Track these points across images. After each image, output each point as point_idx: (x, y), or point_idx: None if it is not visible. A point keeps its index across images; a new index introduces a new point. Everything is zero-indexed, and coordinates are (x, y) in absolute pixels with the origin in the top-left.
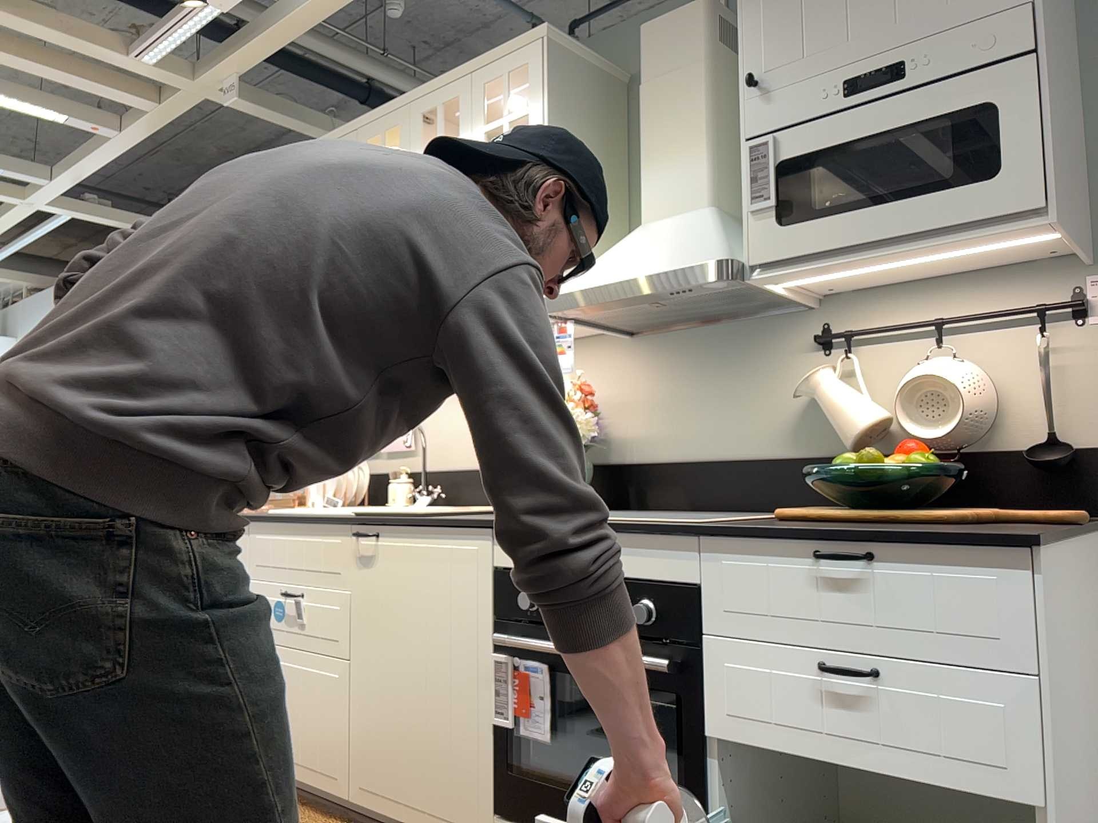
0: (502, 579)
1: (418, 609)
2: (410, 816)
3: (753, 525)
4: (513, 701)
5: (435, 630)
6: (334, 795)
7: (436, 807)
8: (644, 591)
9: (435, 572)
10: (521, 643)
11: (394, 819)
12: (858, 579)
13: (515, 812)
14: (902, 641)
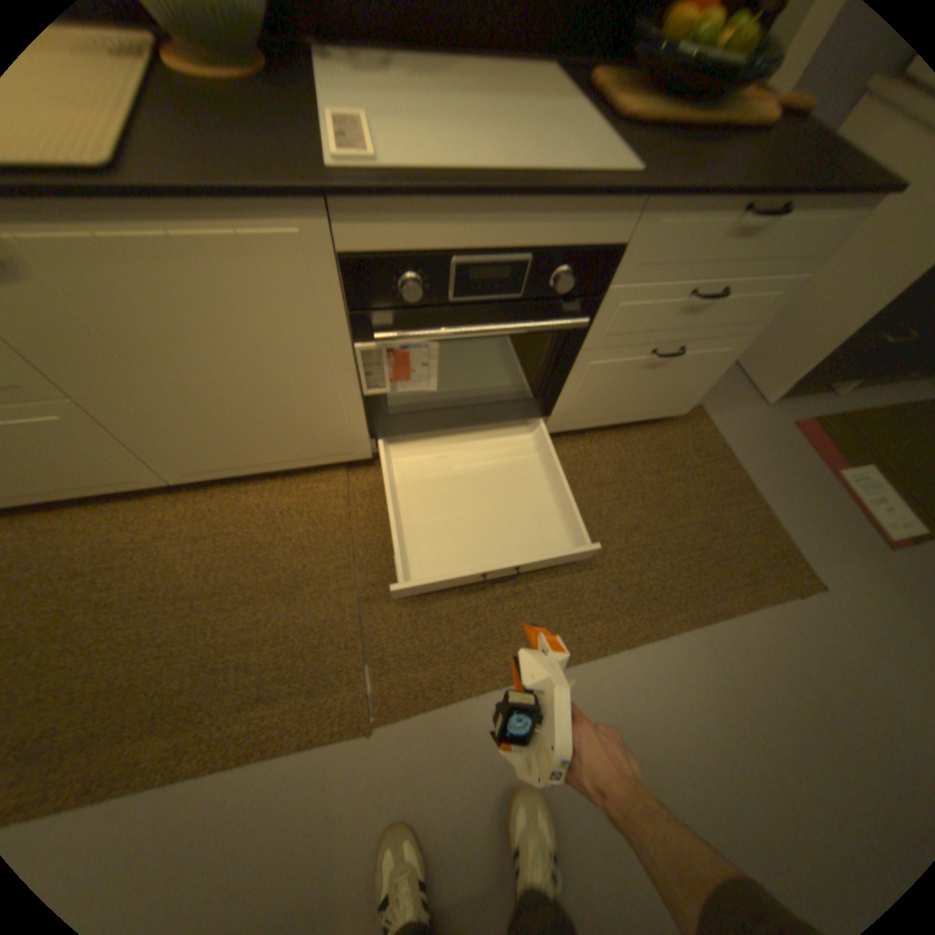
0: (357, 268)
1: (195, 324)
2: (267, 469)
3: (698, 175)
4: (388, 375)
5: (244, 341)
6: (143, 490)
7: (299, 456)
8: (563, 258)
9: (213, 275)
10: (417, 337)
11: (246, 476)
12: (761, 227)
13: (392, 433)
14: (755, 268)
